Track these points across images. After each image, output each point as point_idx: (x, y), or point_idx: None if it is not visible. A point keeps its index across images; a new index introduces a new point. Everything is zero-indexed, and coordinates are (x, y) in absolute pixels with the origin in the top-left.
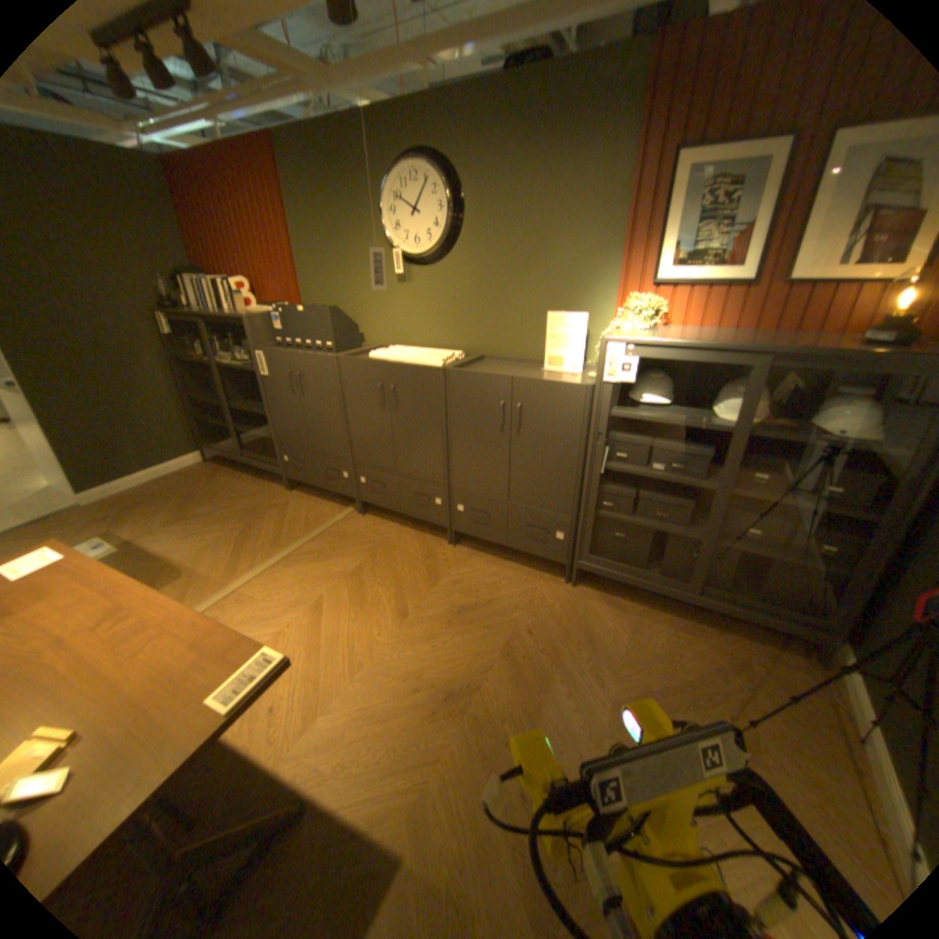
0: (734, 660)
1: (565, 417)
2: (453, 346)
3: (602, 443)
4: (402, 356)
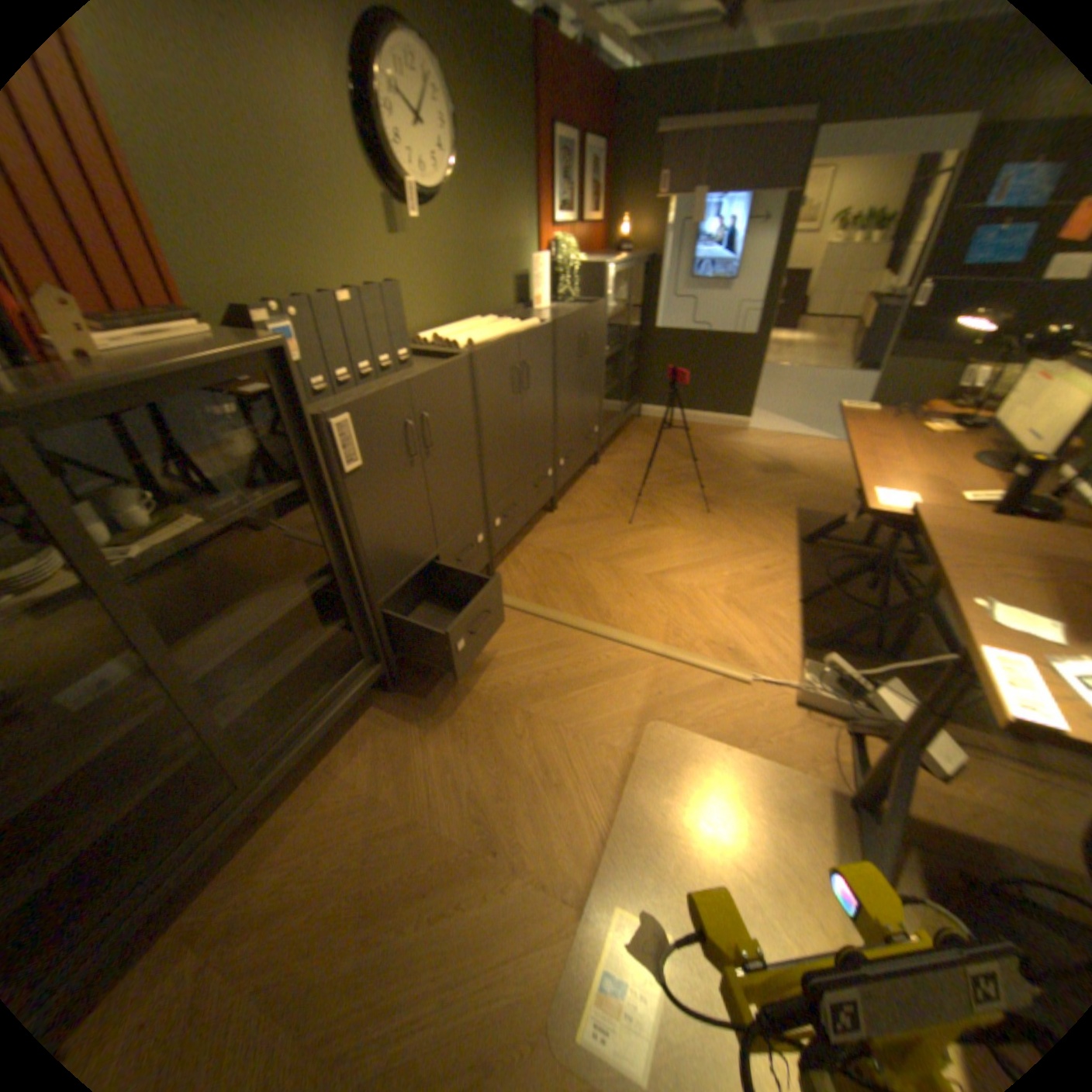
0: (642, 433)
1: (600, 332)
2: (456, 316)
3: (607, 342)
4: (491, 331)
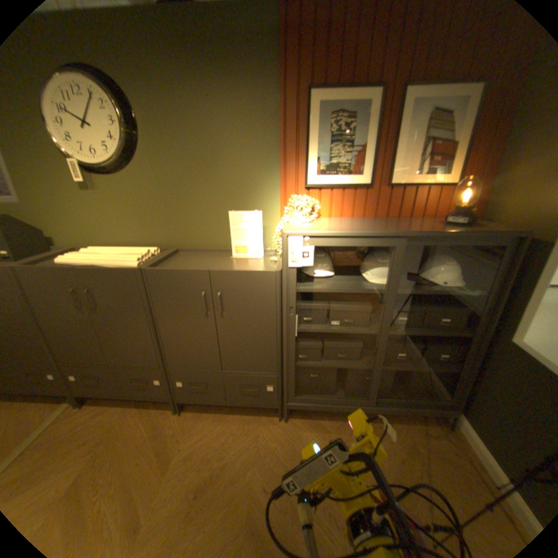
0: (406, 447)
1: (260, 298)
2: (147, 242)
3: (293, 314)
4: (93, 257)
